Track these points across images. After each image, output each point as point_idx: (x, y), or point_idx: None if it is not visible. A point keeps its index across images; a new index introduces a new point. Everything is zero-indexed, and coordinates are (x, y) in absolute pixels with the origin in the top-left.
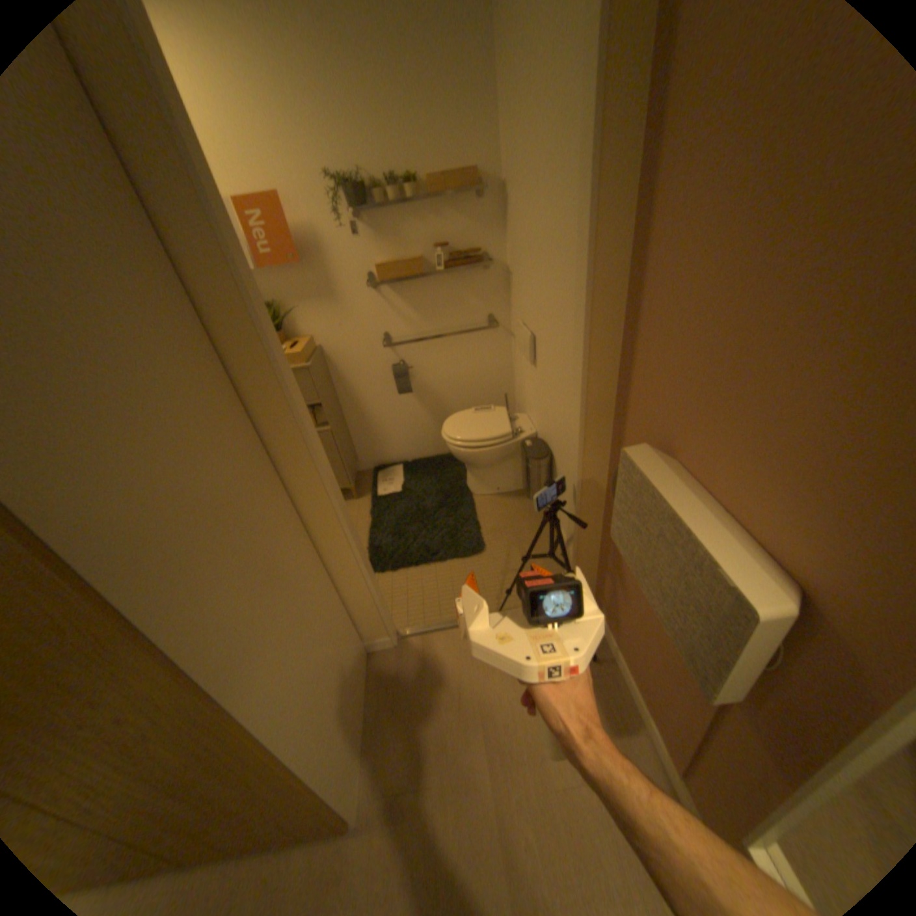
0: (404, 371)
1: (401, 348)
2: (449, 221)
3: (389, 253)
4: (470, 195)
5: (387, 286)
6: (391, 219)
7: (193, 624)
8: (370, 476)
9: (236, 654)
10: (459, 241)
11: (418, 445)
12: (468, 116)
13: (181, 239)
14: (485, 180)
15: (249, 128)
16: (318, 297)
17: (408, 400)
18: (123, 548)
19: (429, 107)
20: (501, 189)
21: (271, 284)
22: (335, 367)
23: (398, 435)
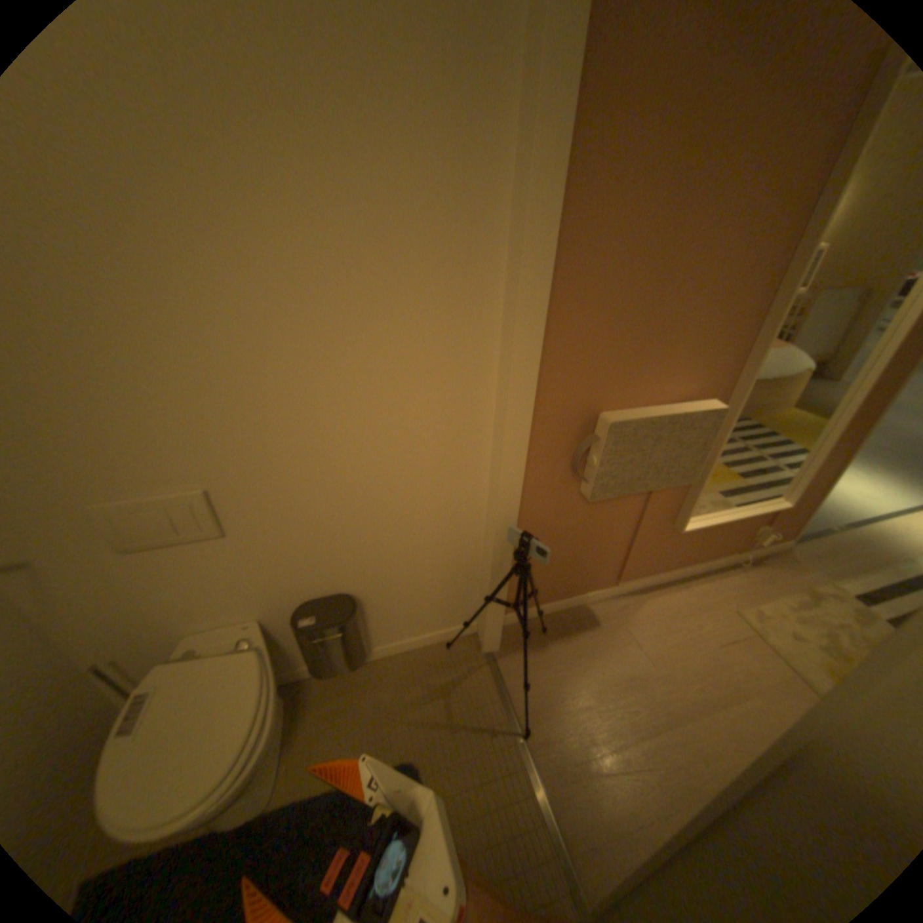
0: None
1: None
2: None
3: None
4: None
5: None
6: None
7: None
8: None
9: None
10: None
11: None
12: None
13: None
14: None
15: None
16: None
17: None
18: None
19: None
20: None
21: None
22: None
23: None
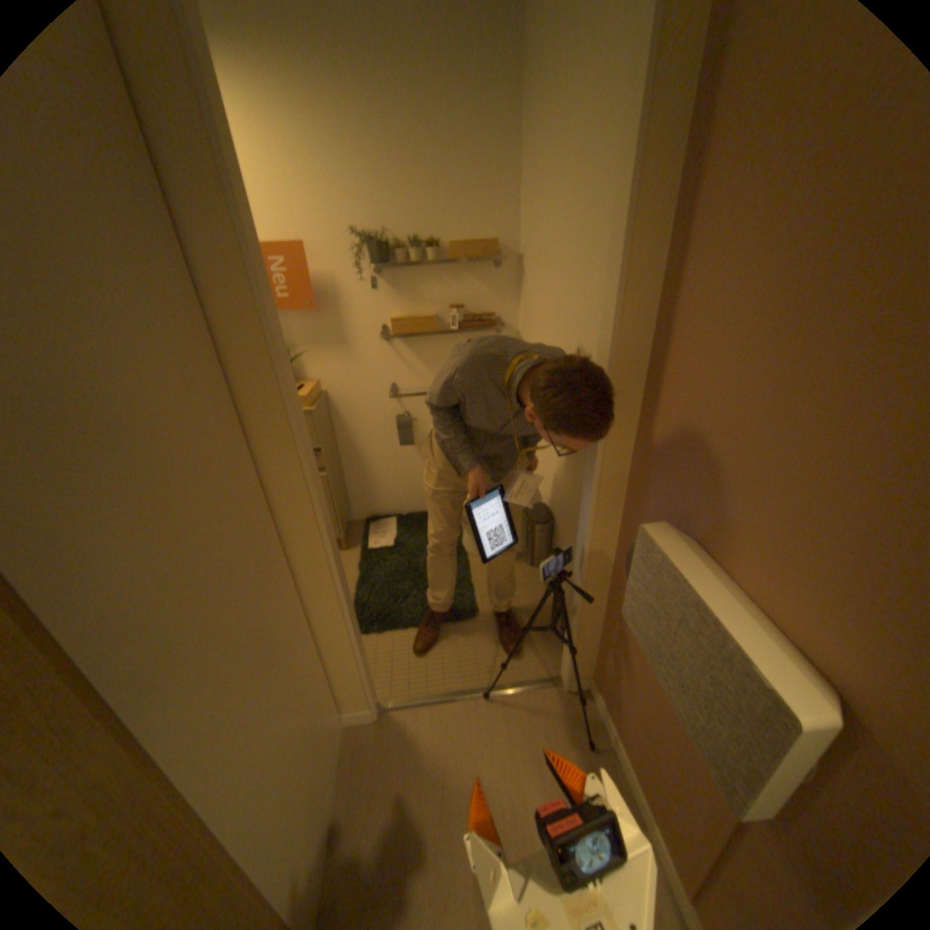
0: (408, 423)
1: (407, 400)
2: (467, 285)
3: (405, 309)
4: (488, 264)
5: (400, 340)
6: (411, 278)
7: (166, 696)
8: (361, 527)
9: (208, 731)
10: (474, 305)
11: (414, 498)
12: (493, 195)
13: (212, 280)
14: (504, 252)
15: (283, 183)
16: (329, 344)
17: (409, 452)
18: (105, 604)
19: (457, 184)
20: (518, 262)
21: (284, 327)
22: (338, 413)
23: (394, 487)
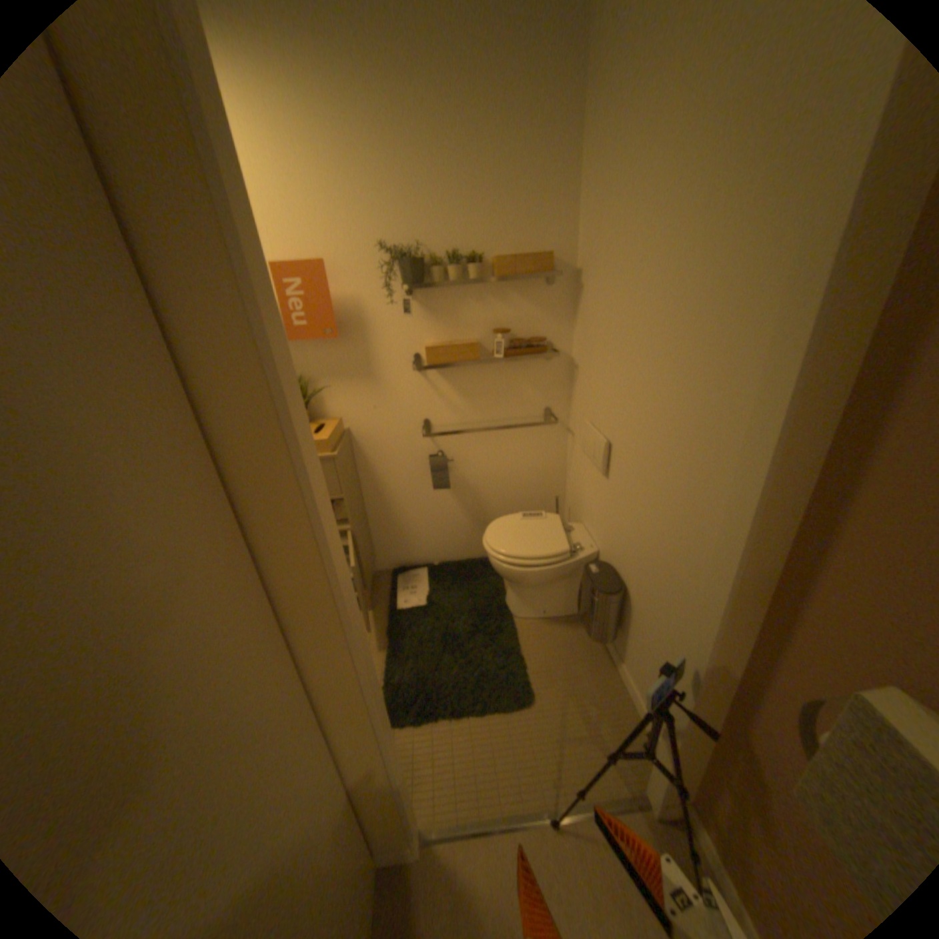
0: (444, 465)
1: (442, 437)
2: (514, 306)
3: (441, 335)
4: (540, 280)
5: (435, 369)
6: (449, 299)
7: None
8: (387, 579)
9: None
10: (522, 328)
11: (448, 546)
12: (548, 199)
13: (197, 324)
14: (559, 266)
15: (302, 191)
16: (353, 375)
17: (443, 495)
18: None
19: (506, 187)
20: (574, 277)
21: (302, 358)
22: (363, 453)
23: (426, 533)
